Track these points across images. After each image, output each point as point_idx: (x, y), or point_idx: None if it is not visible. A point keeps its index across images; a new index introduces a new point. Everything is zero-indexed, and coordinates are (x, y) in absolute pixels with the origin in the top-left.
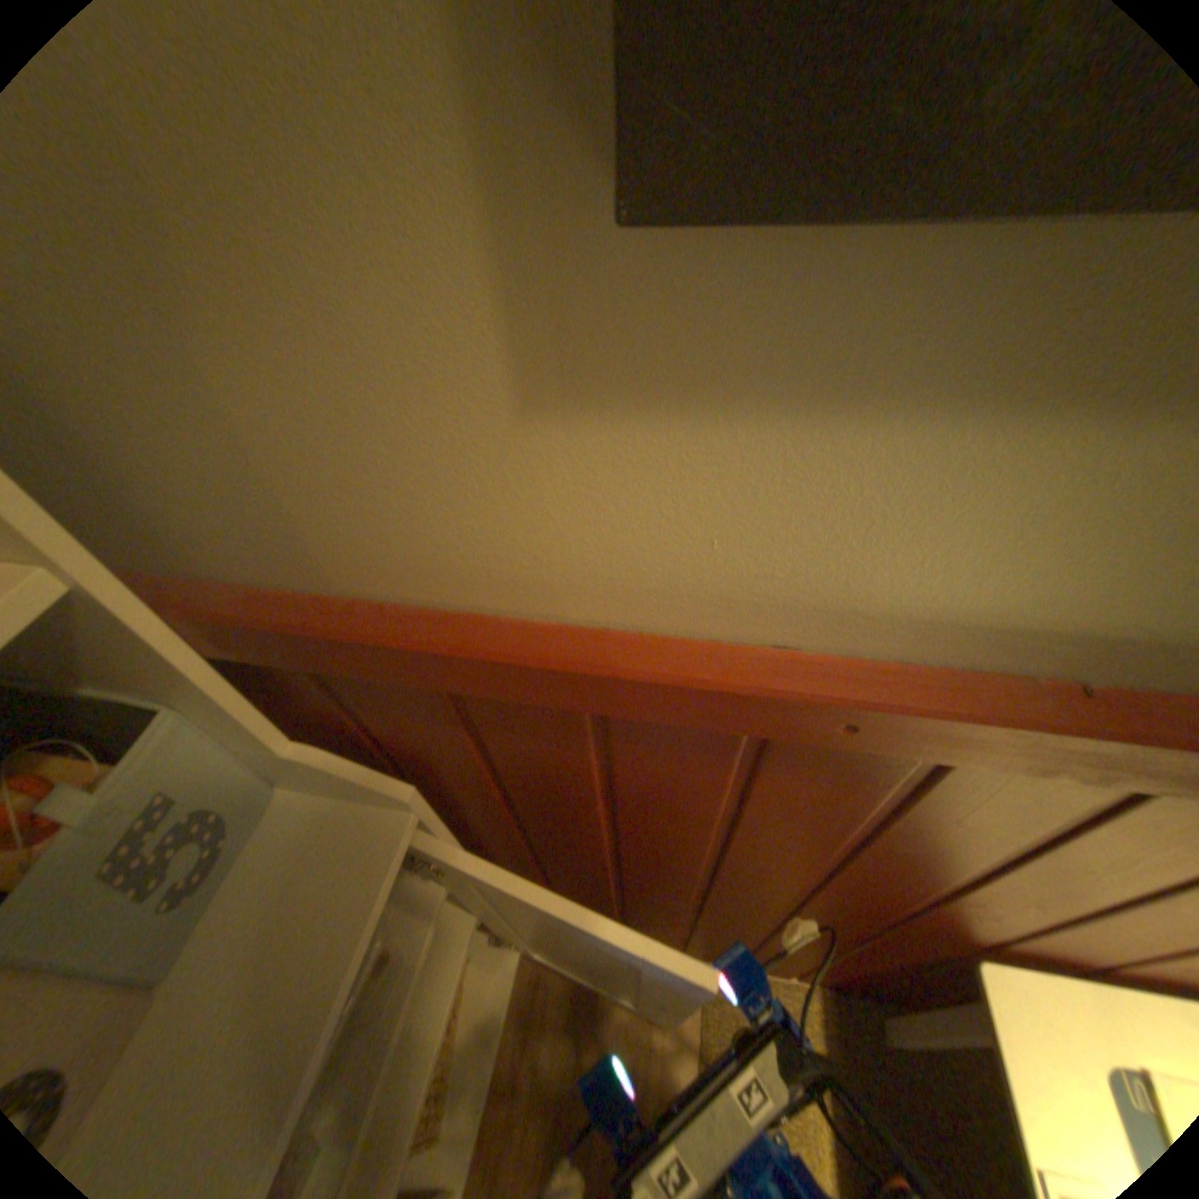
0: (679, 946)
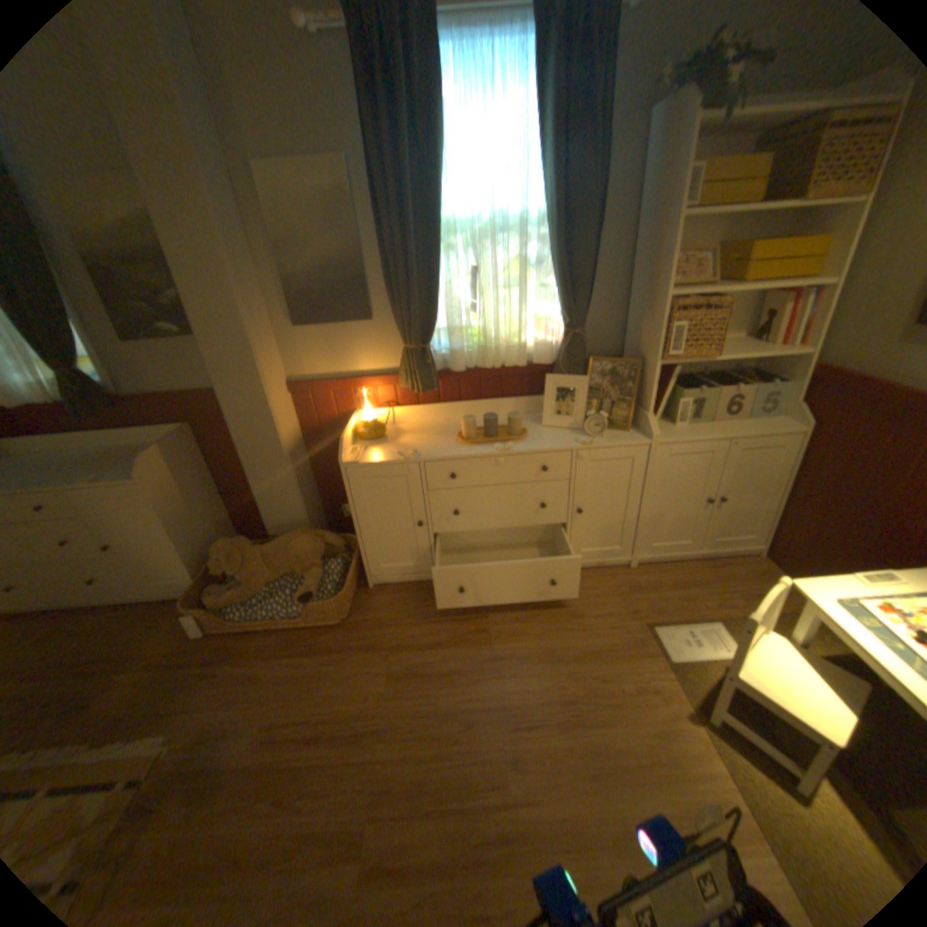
0: None
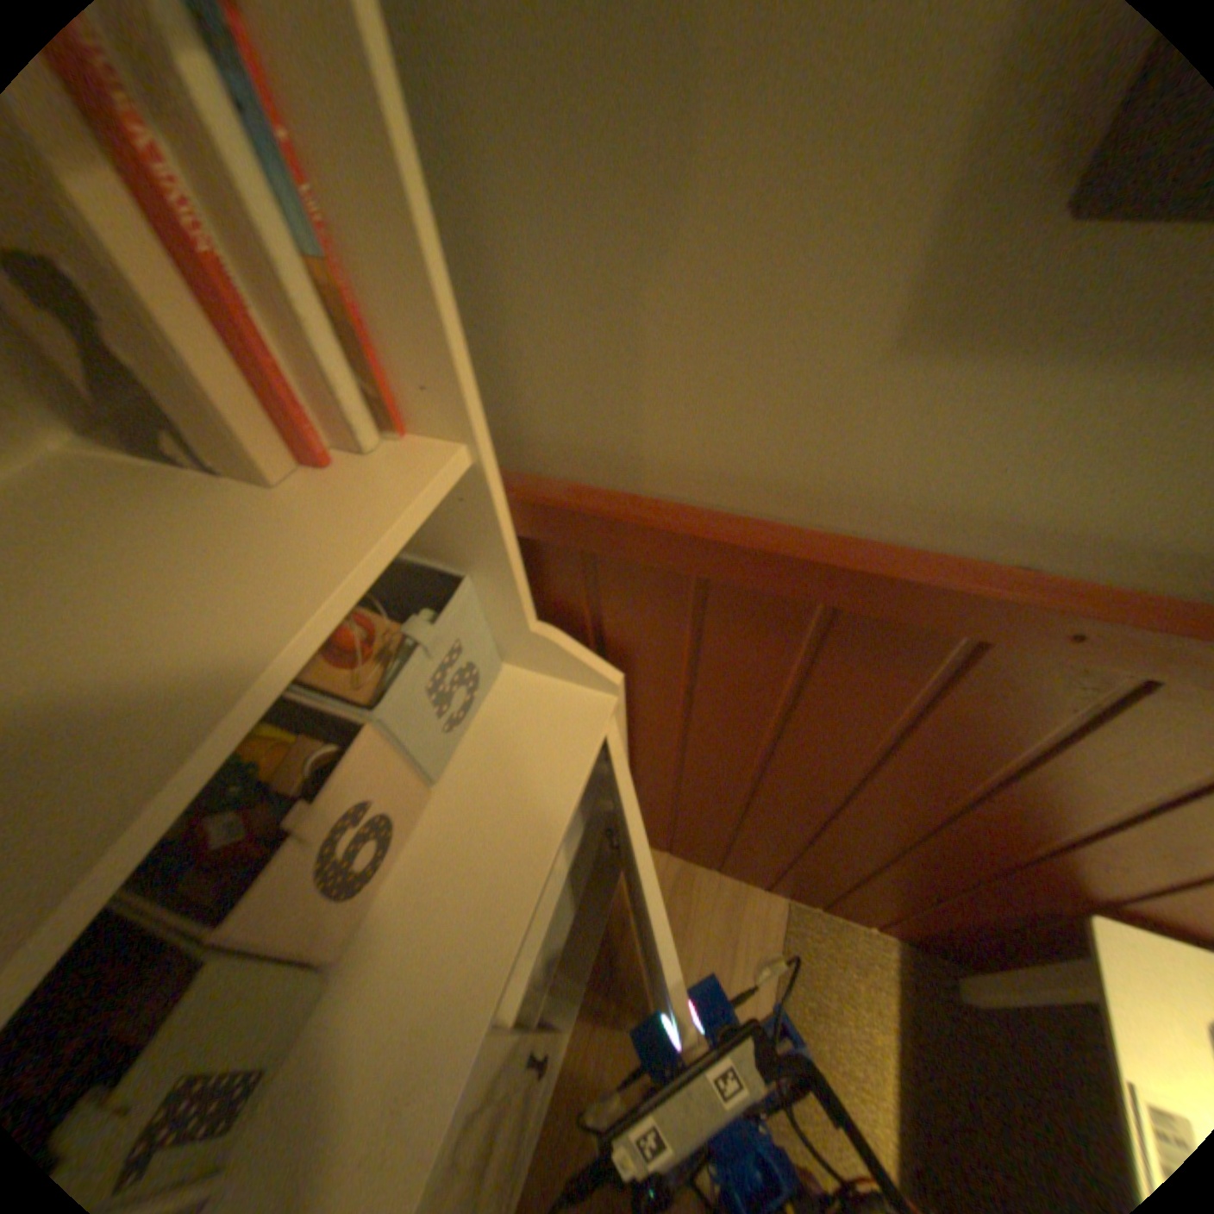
0: (771, 879)
